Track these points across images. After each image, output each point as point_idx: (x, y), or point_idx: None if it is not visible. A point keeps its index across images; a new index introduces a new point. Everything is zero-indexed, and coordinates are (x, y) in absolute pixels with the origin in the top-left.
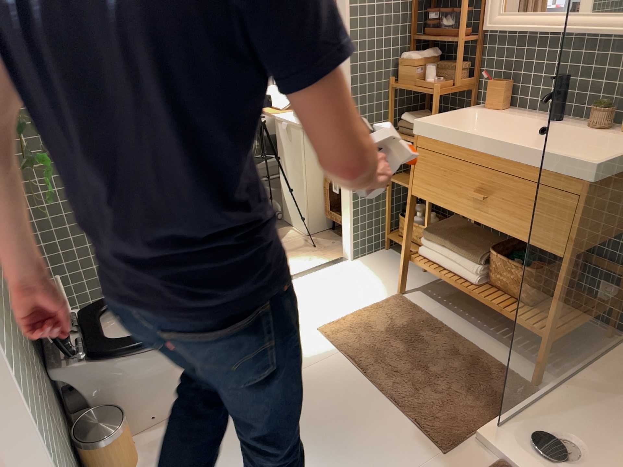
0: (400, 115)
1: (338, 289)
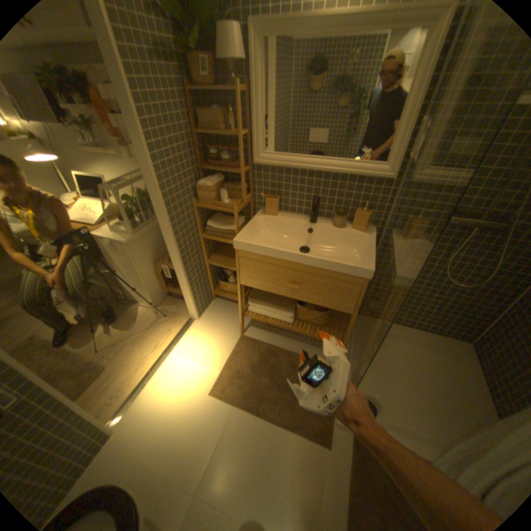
0: (203, 221)
1: (202, 349)
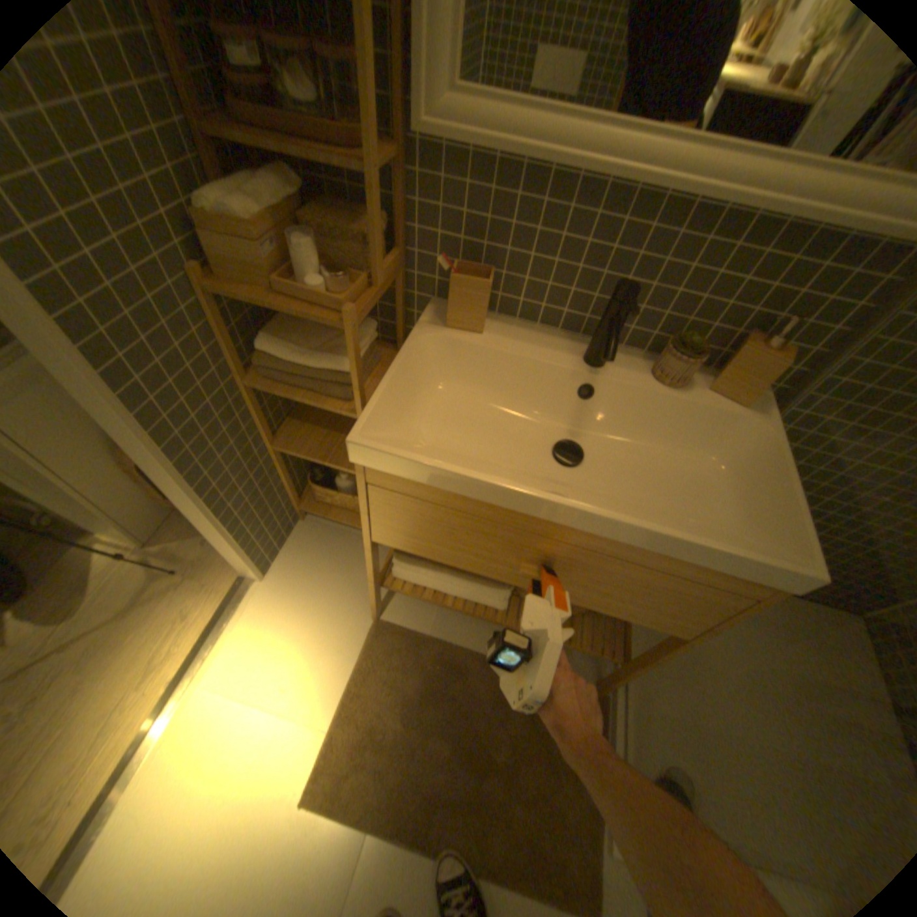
0: (245, 333)
1: (277, 670)
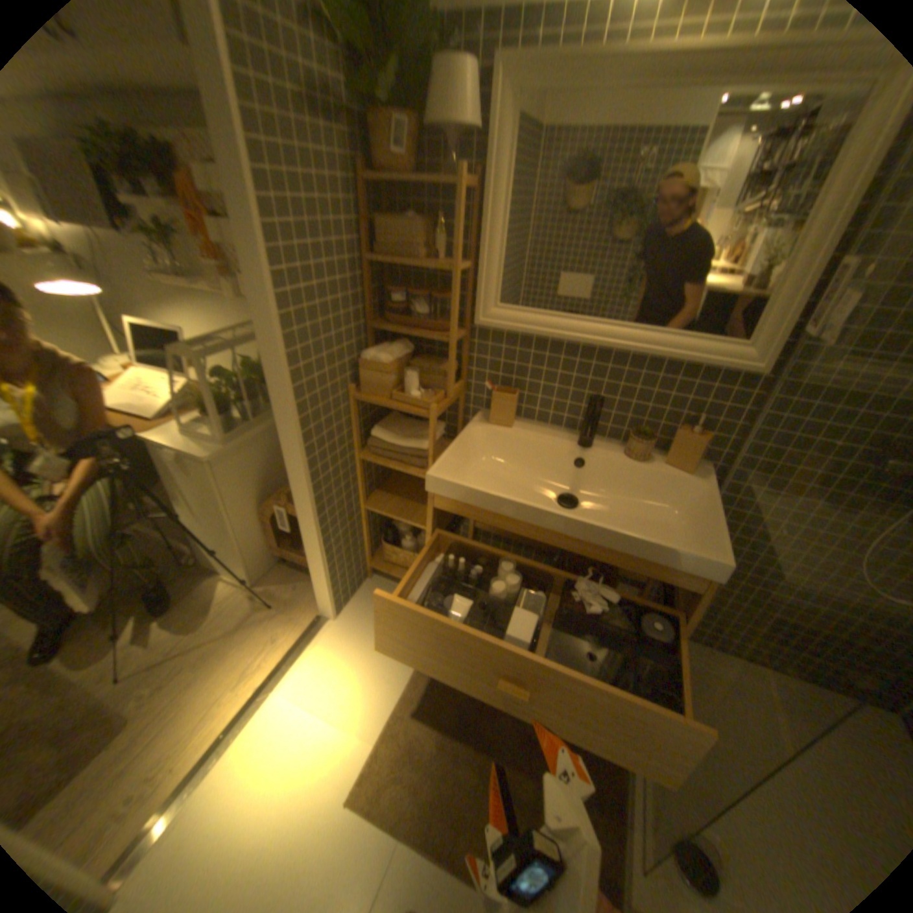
0: (364, 426)
1: (338, 690)
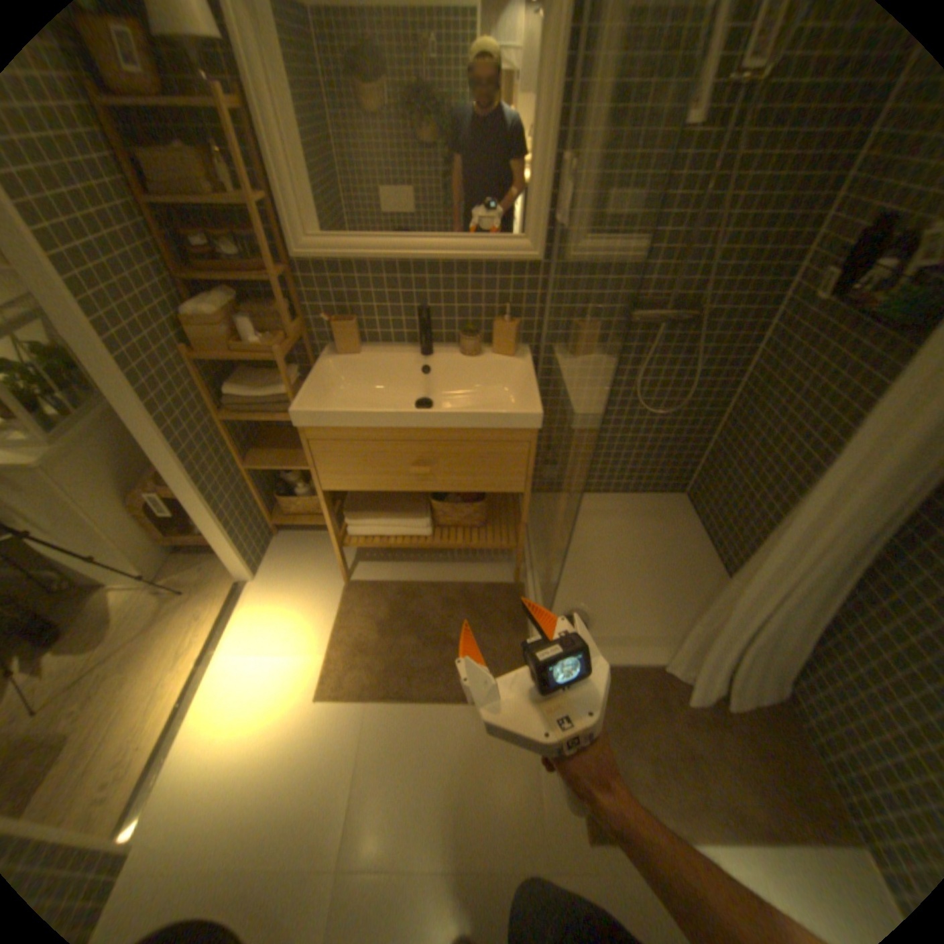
0: (214, 387)
1: (279, 630)
